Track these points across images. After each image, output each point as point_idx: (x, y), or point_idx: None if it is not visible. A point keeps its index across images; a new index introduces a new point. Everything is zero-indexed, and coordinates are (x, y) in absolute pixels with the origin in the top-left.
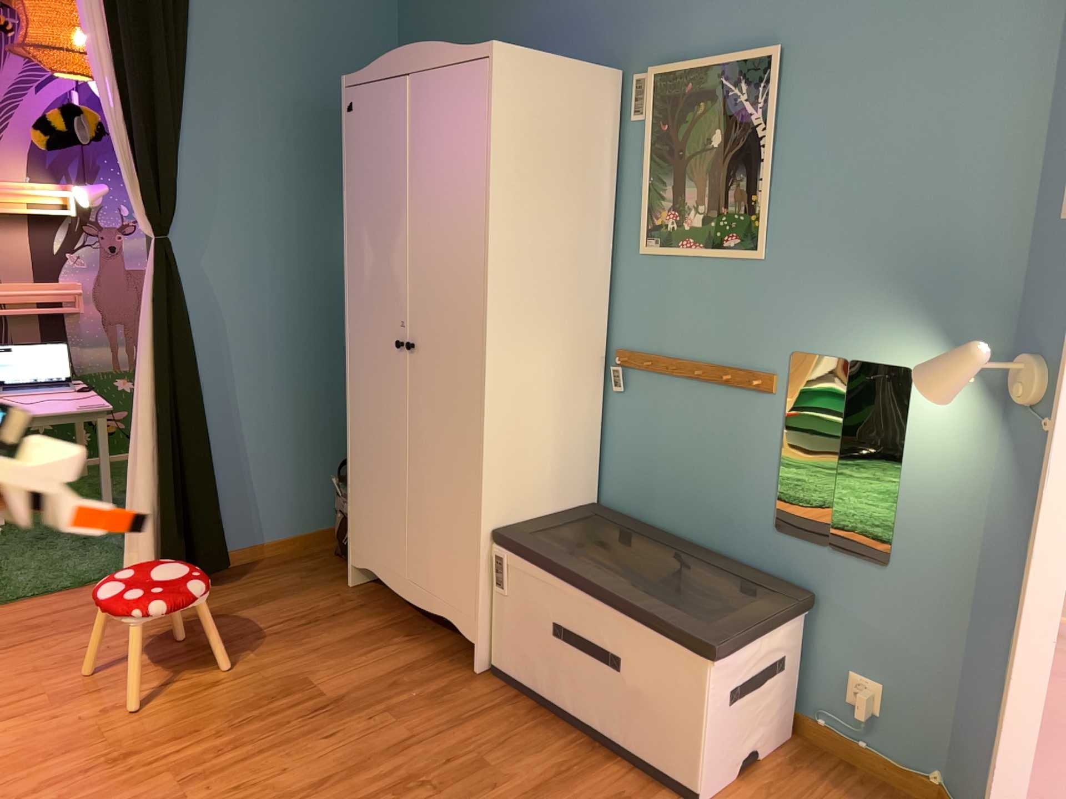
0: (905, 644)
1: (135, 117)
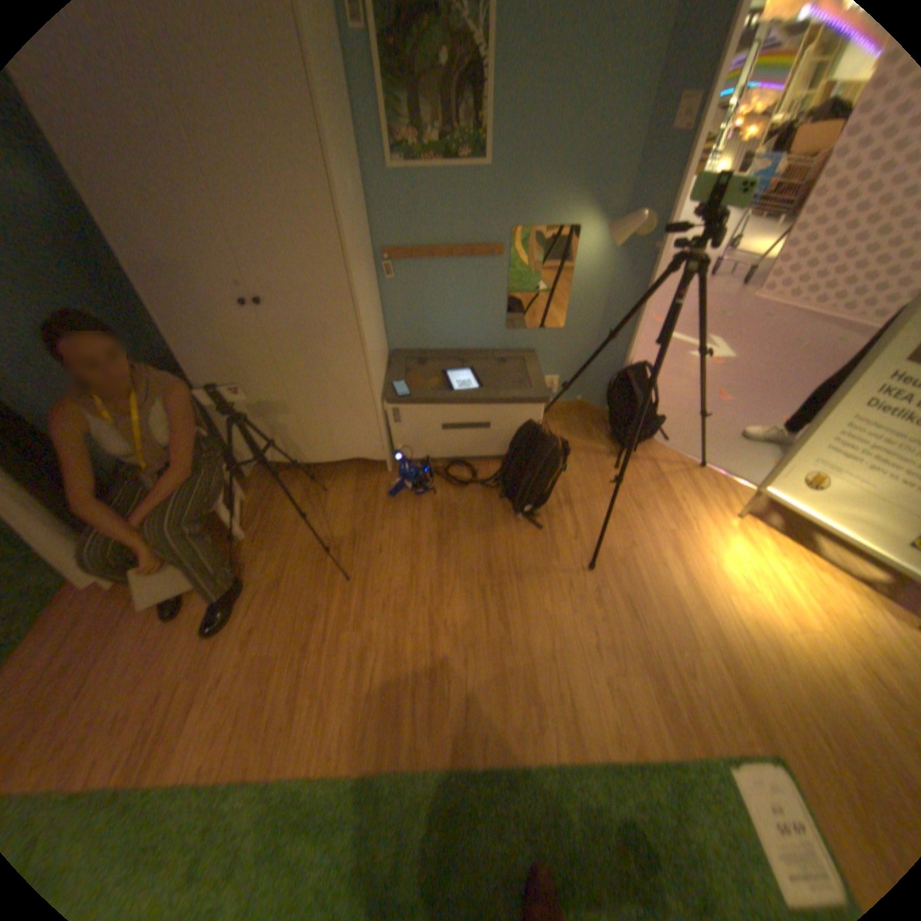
0: (568, 357)
1: None
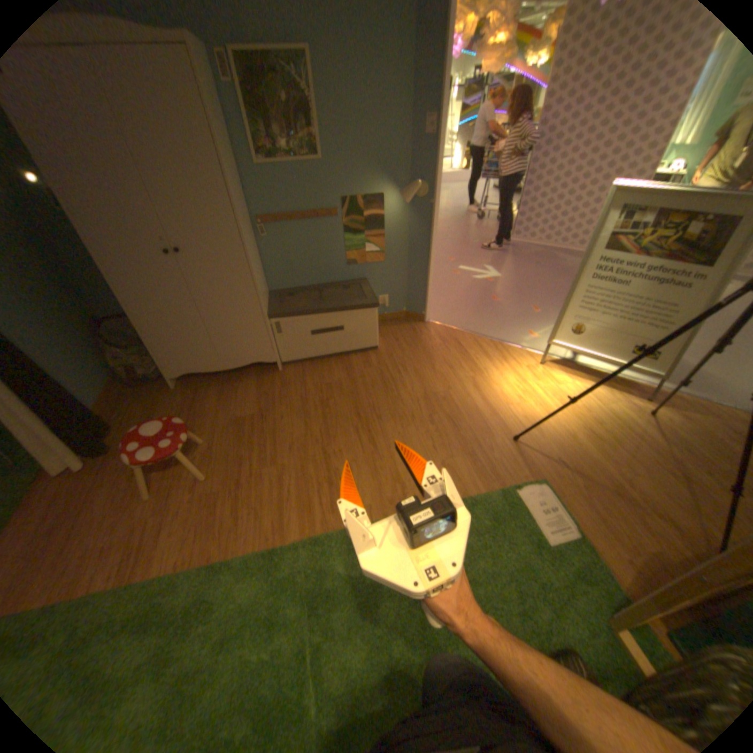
0: (391, 280)
1: None
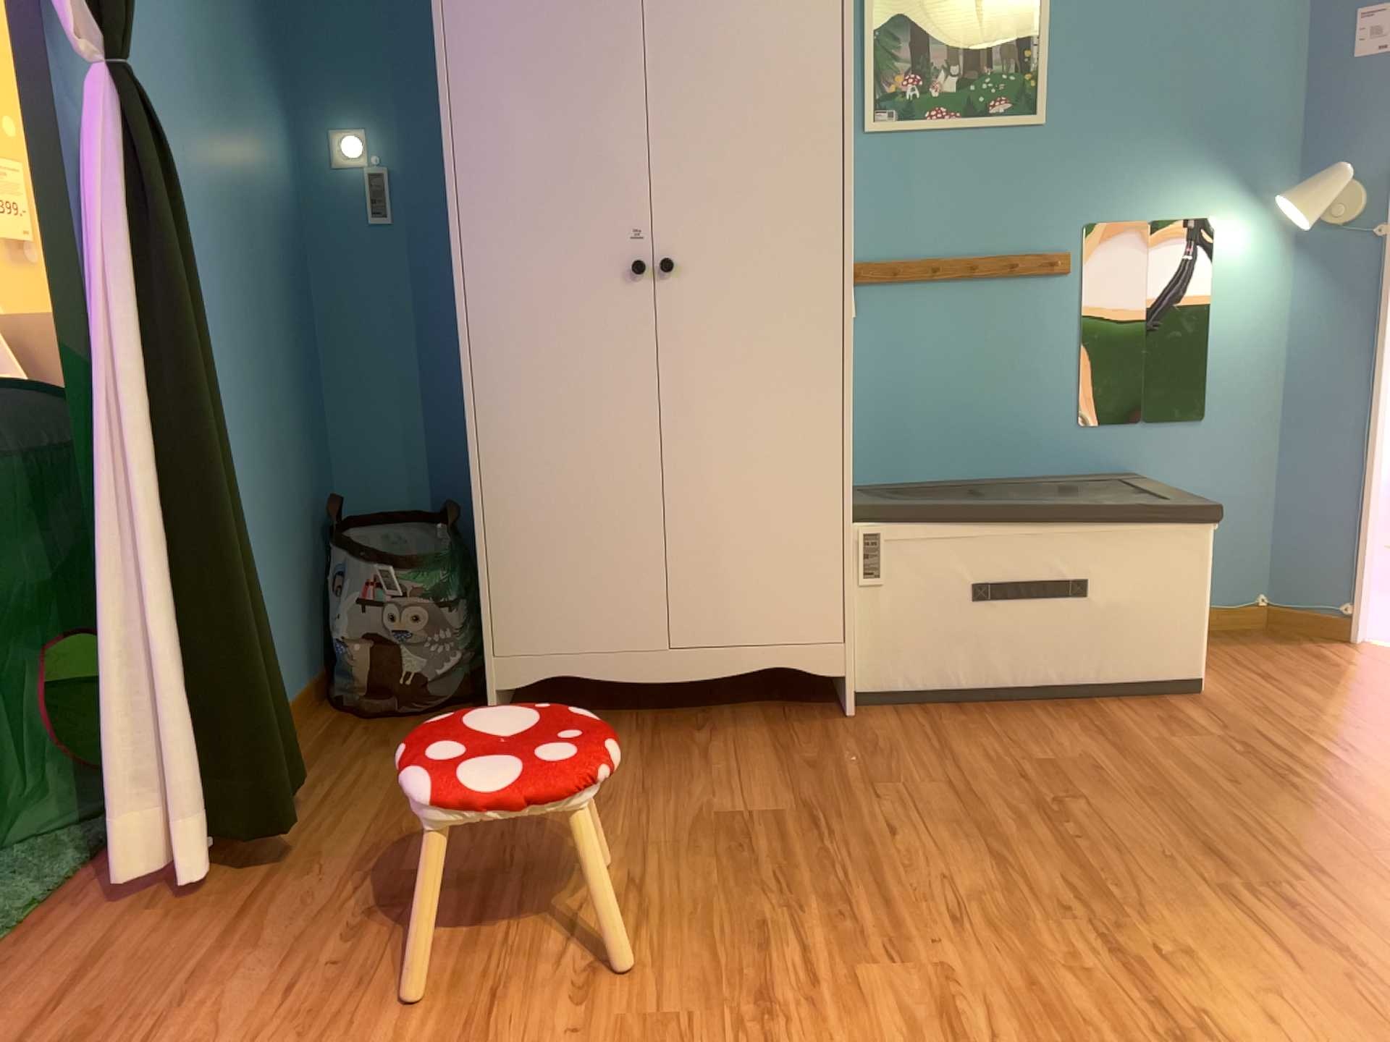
0: (1224, 490)
1: None
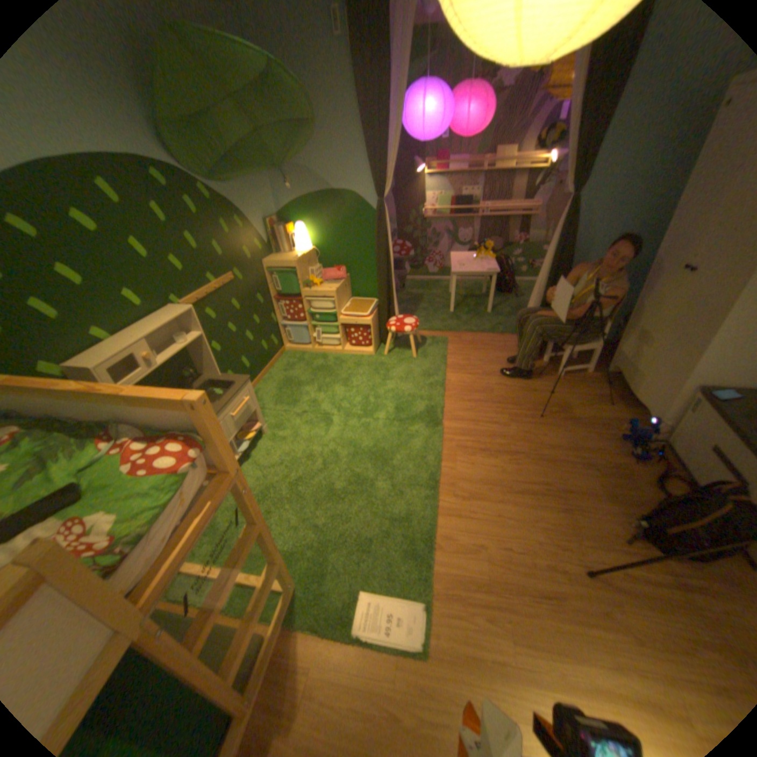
0: None
1: (582, 130)
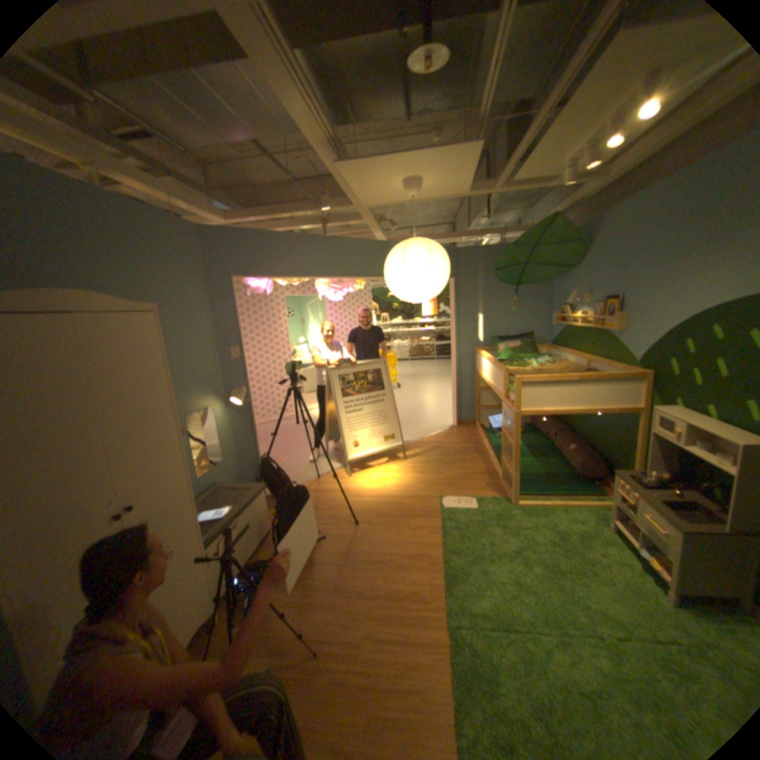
0: (229, 477)
1: None
